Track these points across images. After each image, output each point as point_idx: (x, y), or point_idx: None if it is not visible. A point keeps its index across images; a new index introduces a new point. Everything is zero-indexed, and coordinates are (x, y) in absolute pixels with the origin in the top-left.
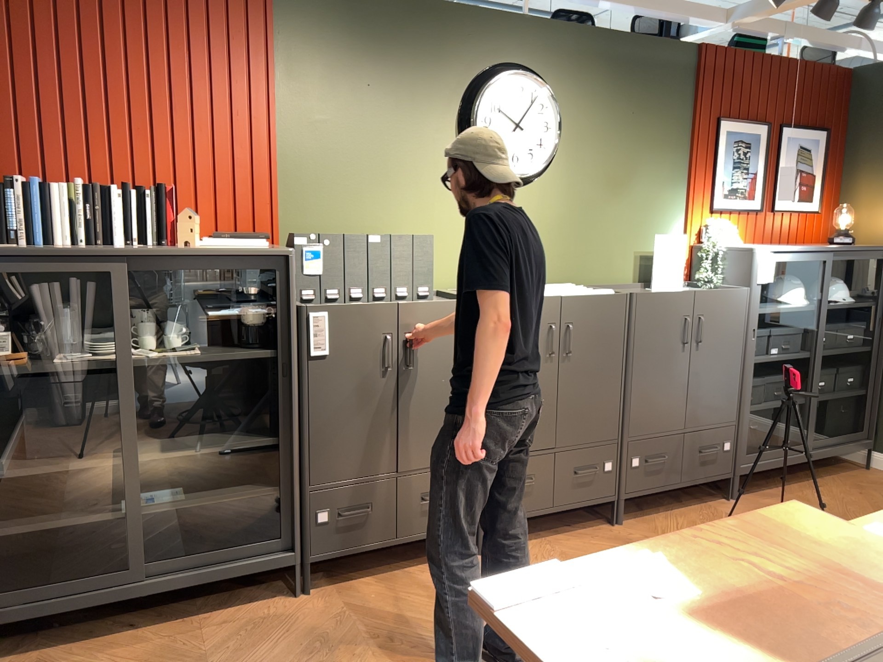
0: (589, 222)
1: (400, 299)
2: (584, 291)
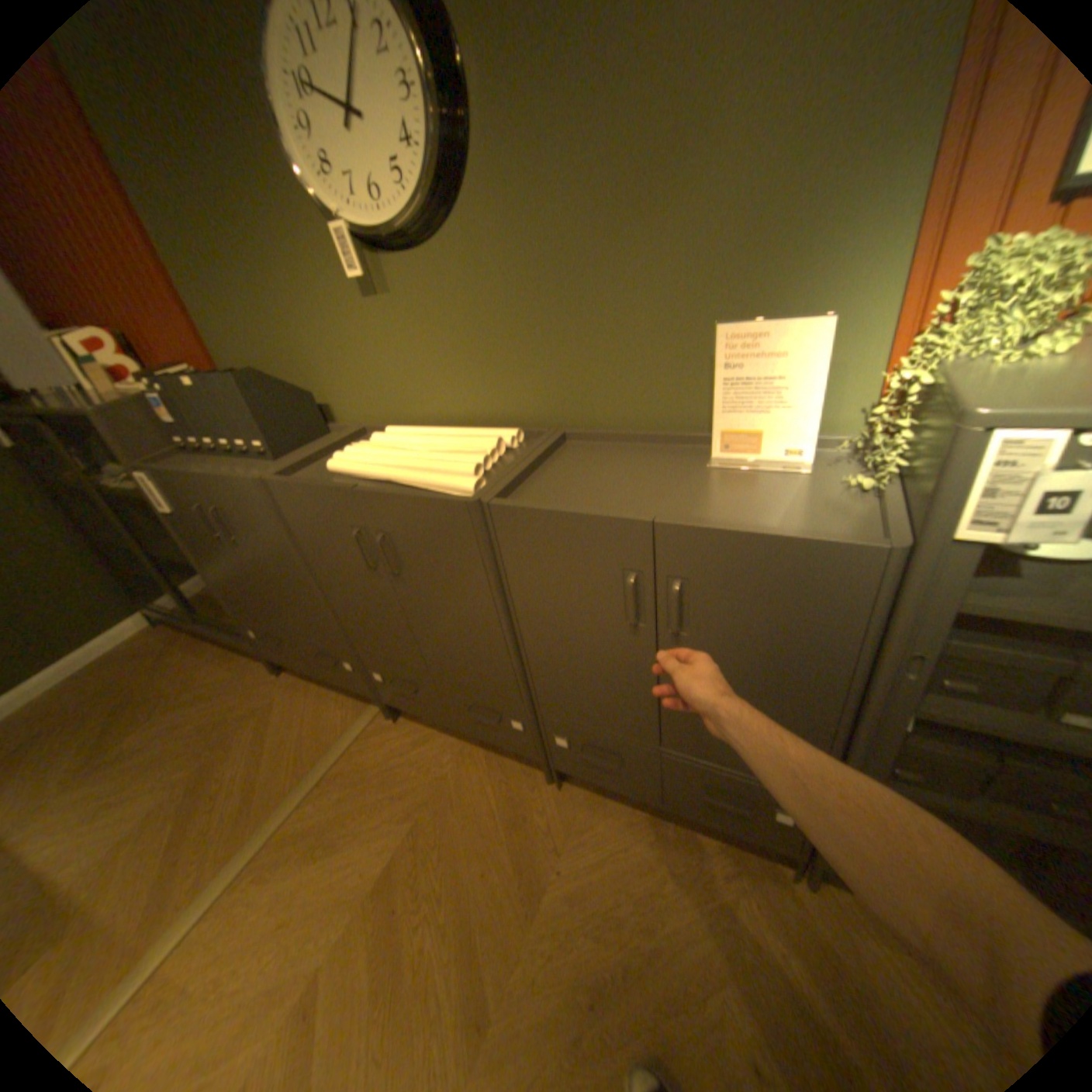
0: (575, 298)
1: (246, 454)
2: (425, 475)
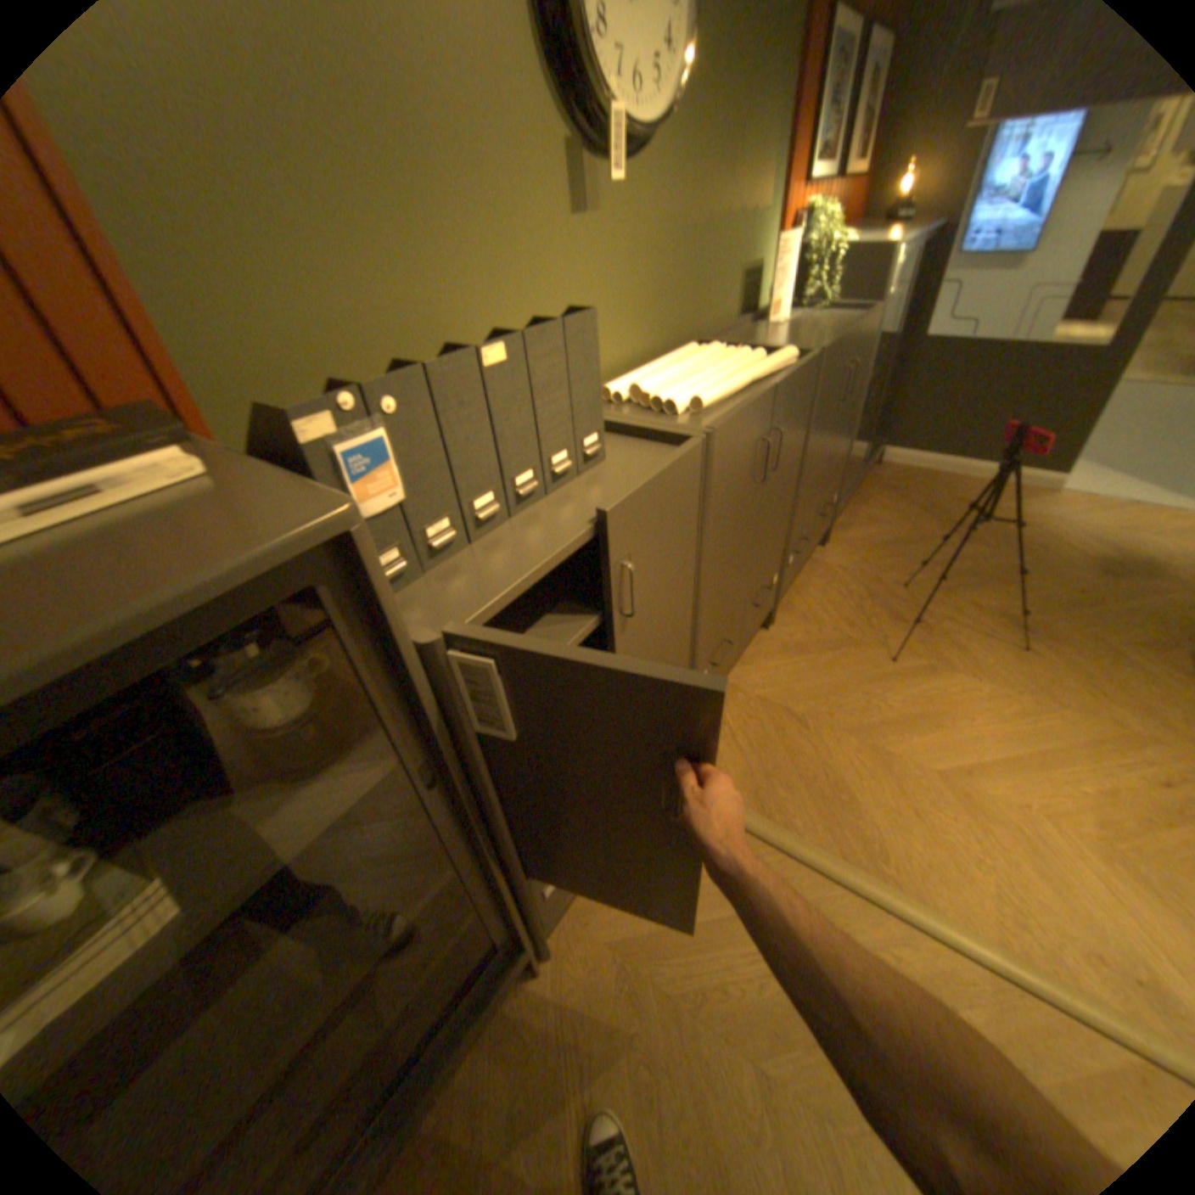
0: (706, 224)
1: (562, 478)
2: (771, 361)
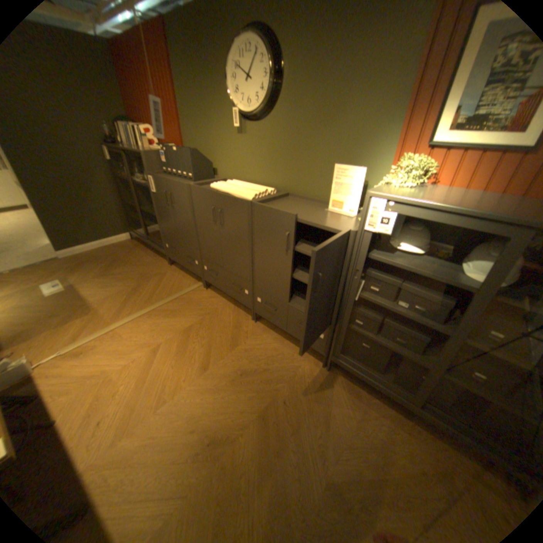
0: (301, 148)
1: (185, 178)
2: (239, 193)
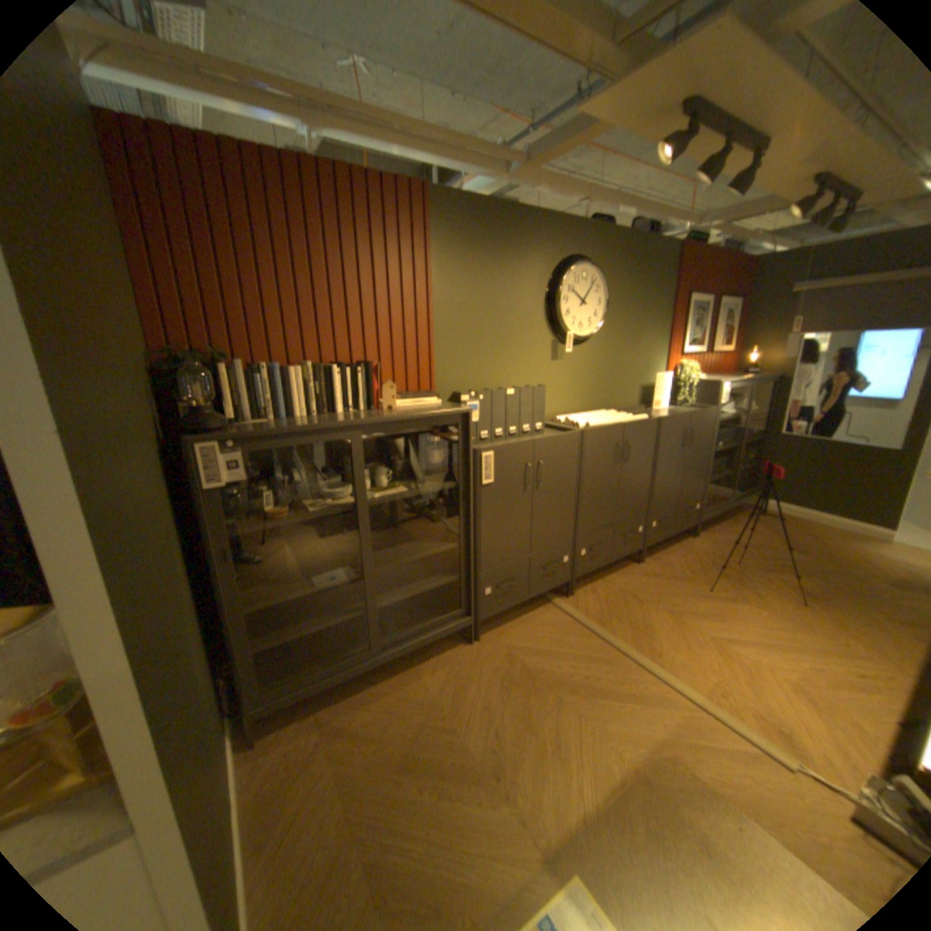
0: (616, 367)
1: (525, 434)
2: (631, 417)
